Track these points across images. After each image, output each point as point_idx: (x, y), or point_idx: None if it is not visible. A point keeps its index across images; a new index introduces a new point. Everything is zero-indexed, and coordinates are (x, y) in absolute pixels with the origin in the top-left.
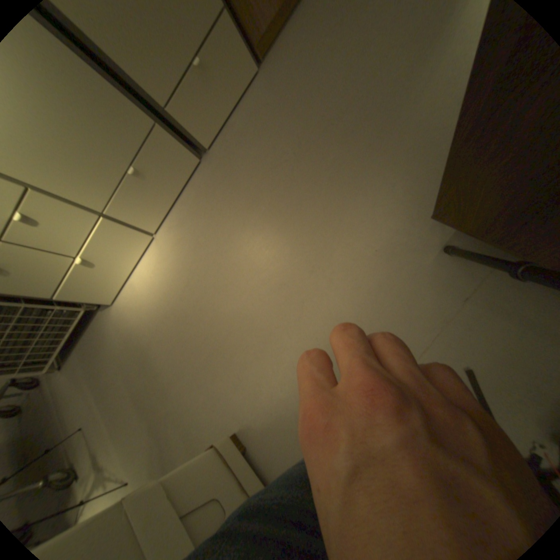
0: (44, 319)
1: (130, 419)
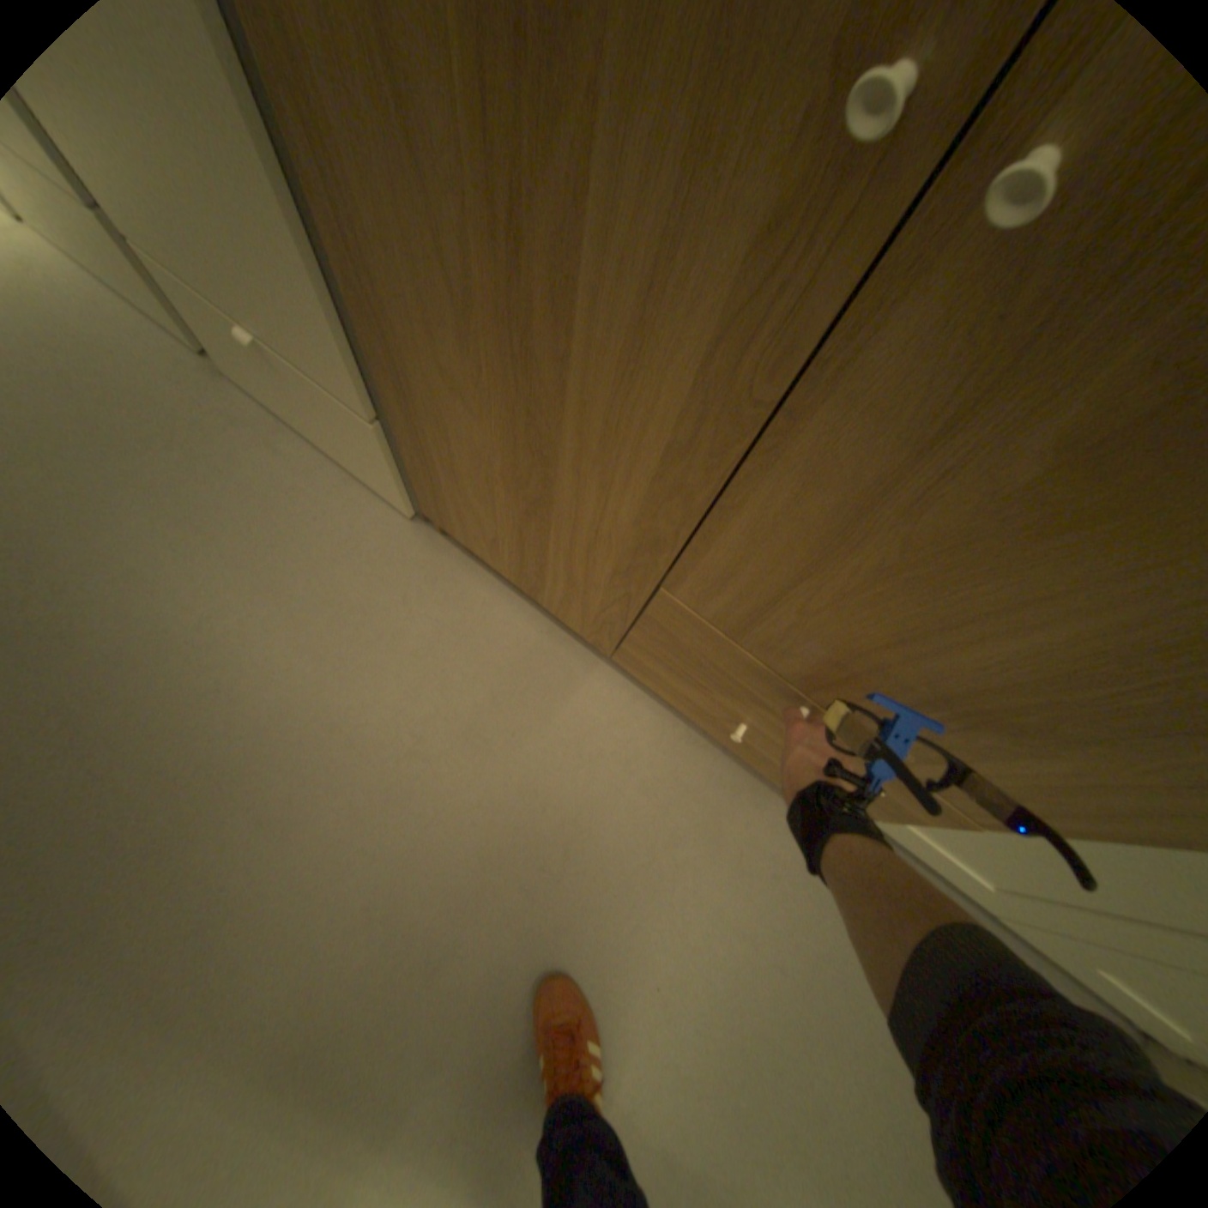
0: None
1: None
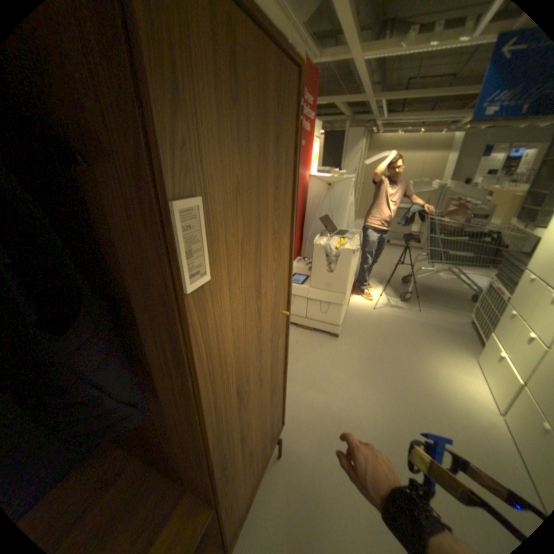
0: (496, 325)
1: (397, 324)
